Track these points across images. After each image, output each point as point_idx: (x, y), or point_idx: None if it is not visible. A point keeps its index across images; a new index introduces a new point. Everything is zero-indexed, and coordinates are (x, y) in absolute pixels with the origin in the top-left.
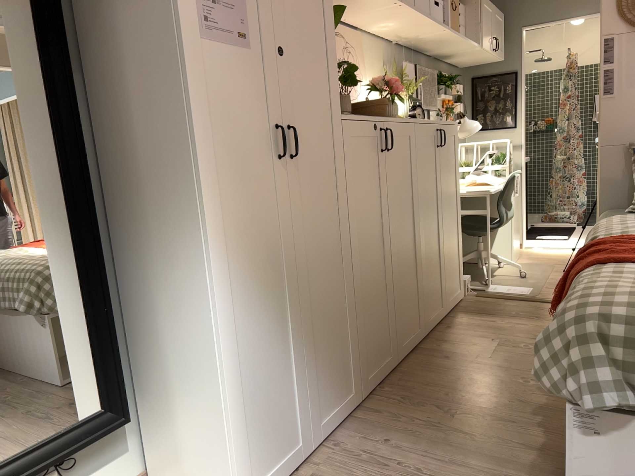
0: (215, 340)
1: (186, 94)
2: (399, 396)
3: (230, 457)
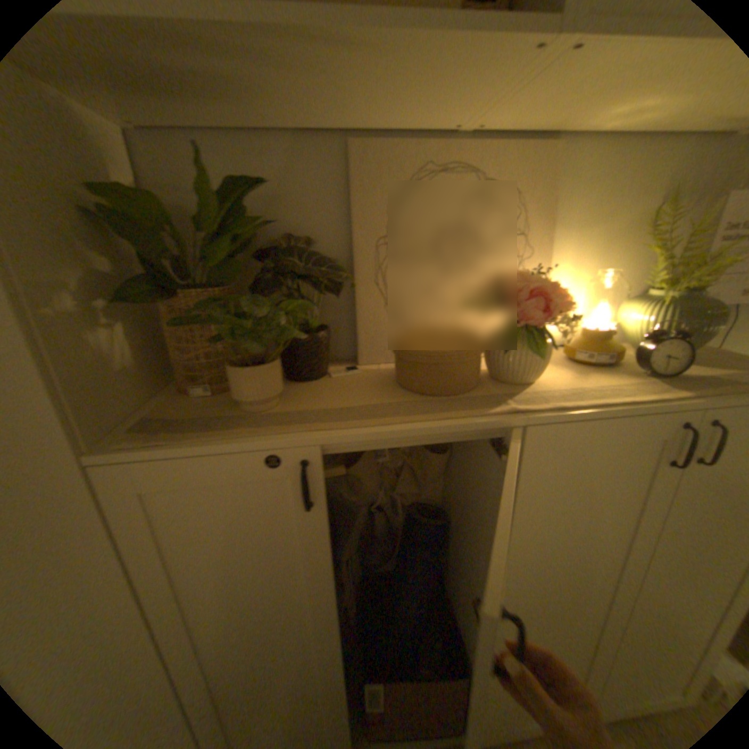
0: None
1: None
2: None
3: None
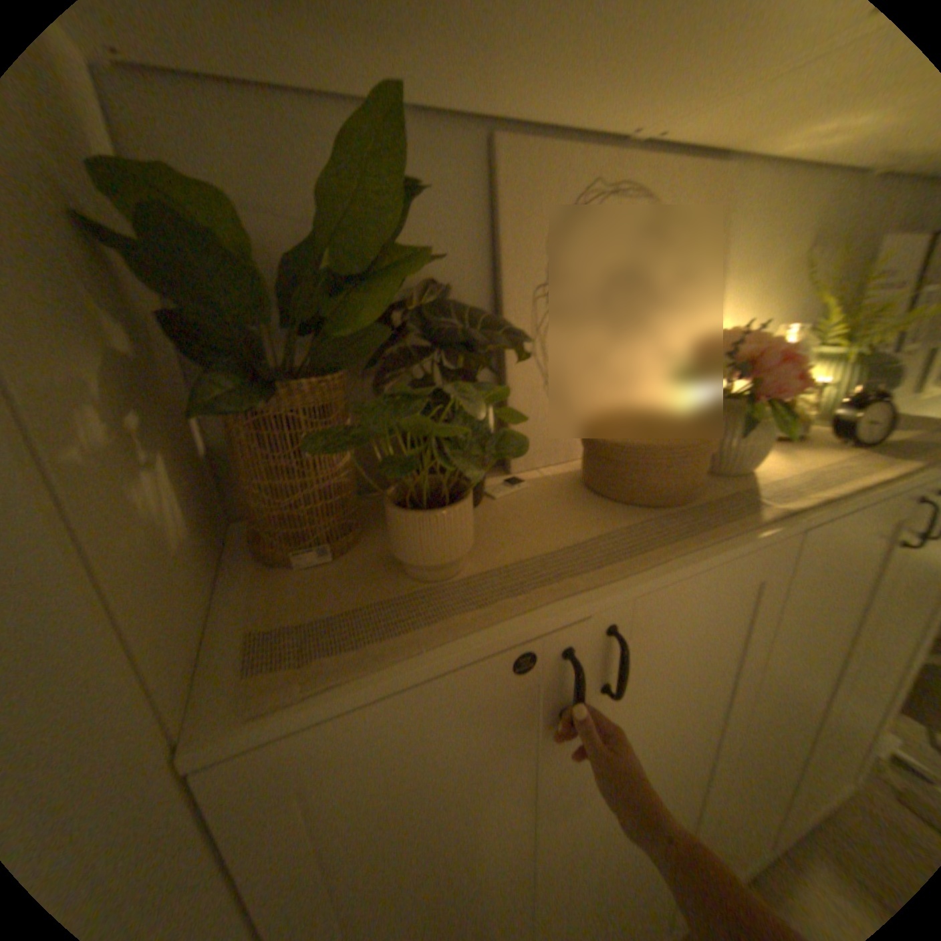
0: None
1: None
2: None
3: None
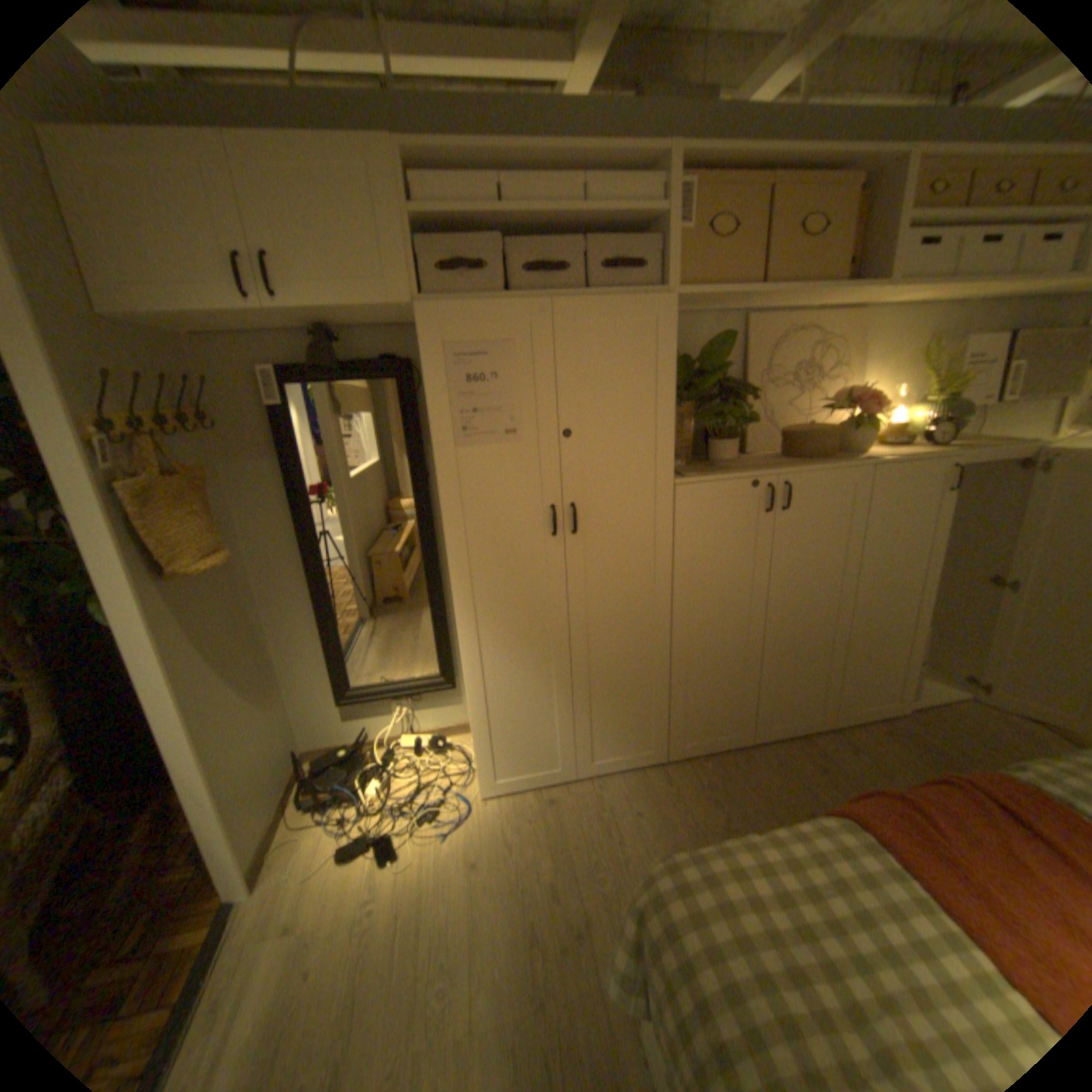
0: (465, 673)
1: (442, 497)
2: (712, 779)
3: (476, 751)
